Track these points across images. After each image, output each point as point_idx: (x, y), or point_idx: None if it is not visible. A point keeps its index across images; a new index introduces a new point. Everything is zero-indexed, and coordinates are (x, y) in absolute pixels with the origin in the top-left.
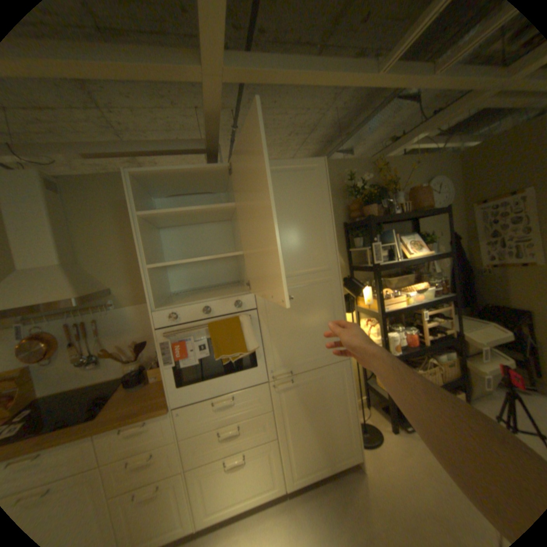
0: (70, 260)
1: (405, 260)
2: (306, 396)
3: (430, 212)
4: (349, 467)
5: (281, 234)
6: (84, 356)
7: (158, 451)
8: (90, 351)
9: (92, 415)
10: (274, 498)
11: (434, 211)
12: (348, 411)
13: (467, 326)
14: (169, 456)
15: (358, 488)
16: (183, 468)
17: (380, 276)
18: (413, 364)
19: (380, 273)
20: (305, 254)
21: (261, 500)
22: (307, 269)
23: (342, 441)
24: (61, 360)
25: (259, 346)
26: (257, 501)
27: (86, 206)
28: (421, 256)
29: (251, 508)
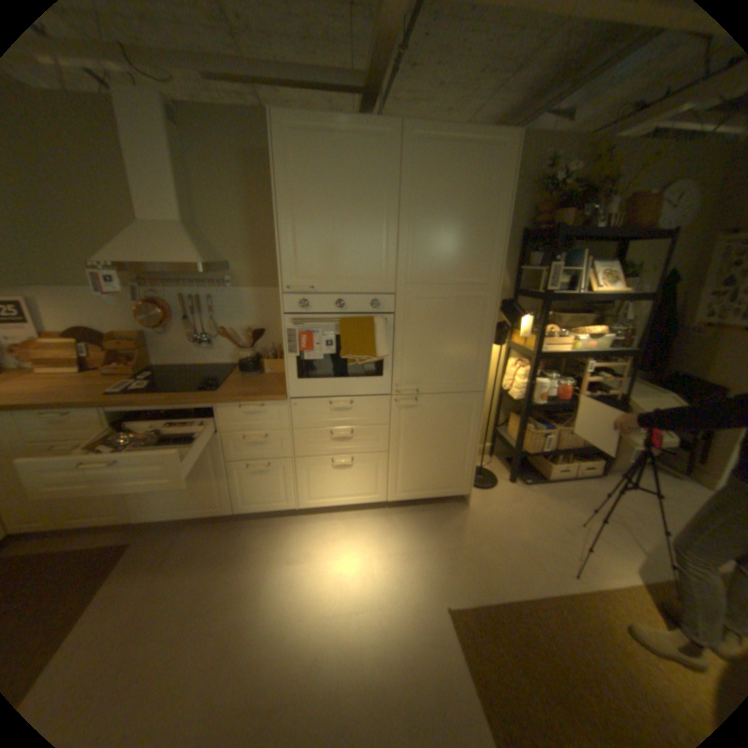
0: (189, 219)
1: (588, 293)
2: (427, 418)
3: (648, 233)
4: (454, 496)
5: (442, 229)
6: (197, 333)
7: (274, 433)
8: (203, 329)
9: (214, 388)
10: (374, 502)
11: (654, 233)
12: (468, 443)
13: (640, 391)
14: (284, 440)
15: (458, 514)
16: (295, 454)
17: (549, 307)
18: (557, 419)
19: (550, 303)
20: (464, 260)
21: (362, 500)
22: (462, 279)
23: (453, 470)
24: (175, 332)
25: (389, 355)
26: (358, 500)
27: (208, 149)
28: (612, 291)
29: (352, 504)
